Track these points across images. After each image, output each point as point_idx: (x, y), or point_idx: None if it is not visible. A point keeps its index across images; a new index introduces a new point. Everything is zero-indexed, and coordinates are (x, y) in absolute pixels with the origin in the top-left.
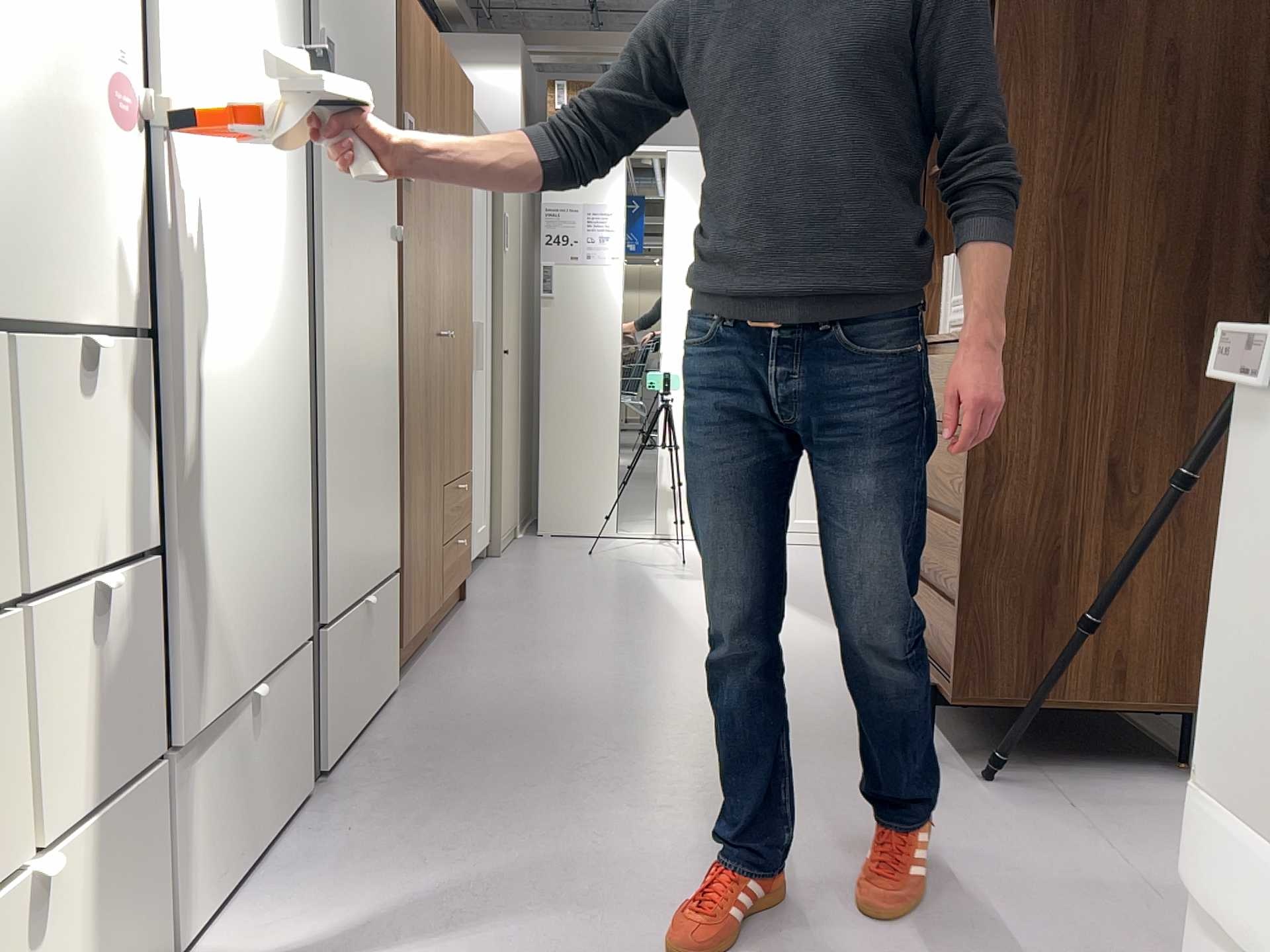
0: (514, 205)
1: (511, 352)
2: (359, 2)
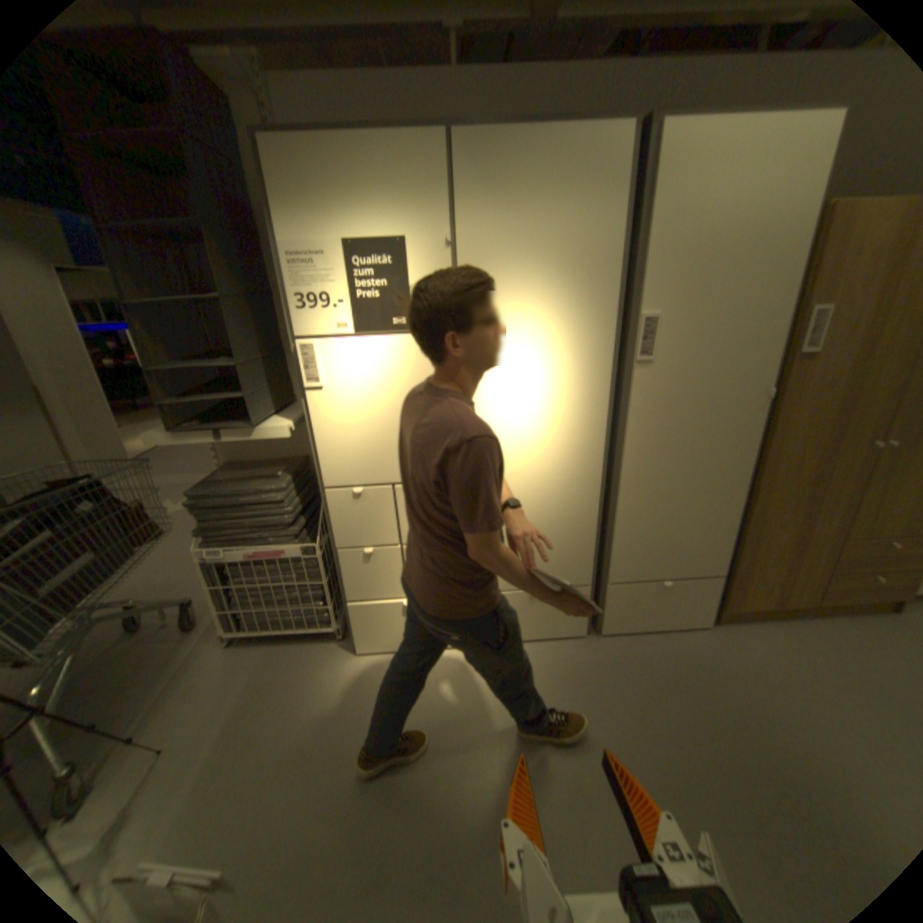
0: None
1: None
2: (723, 266)
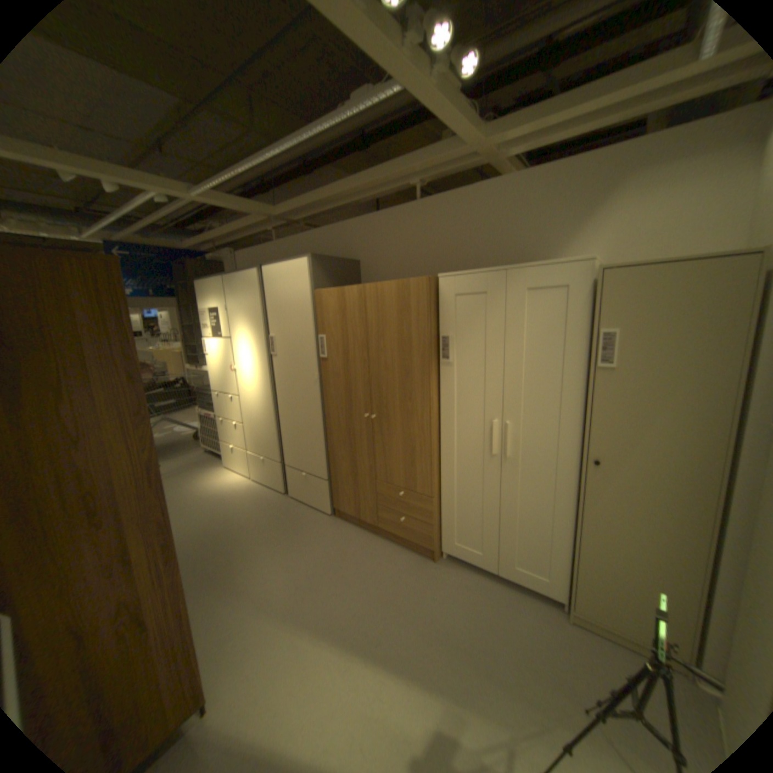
0: (677, 309)
1: (645, 472)
2: (288, 318)
